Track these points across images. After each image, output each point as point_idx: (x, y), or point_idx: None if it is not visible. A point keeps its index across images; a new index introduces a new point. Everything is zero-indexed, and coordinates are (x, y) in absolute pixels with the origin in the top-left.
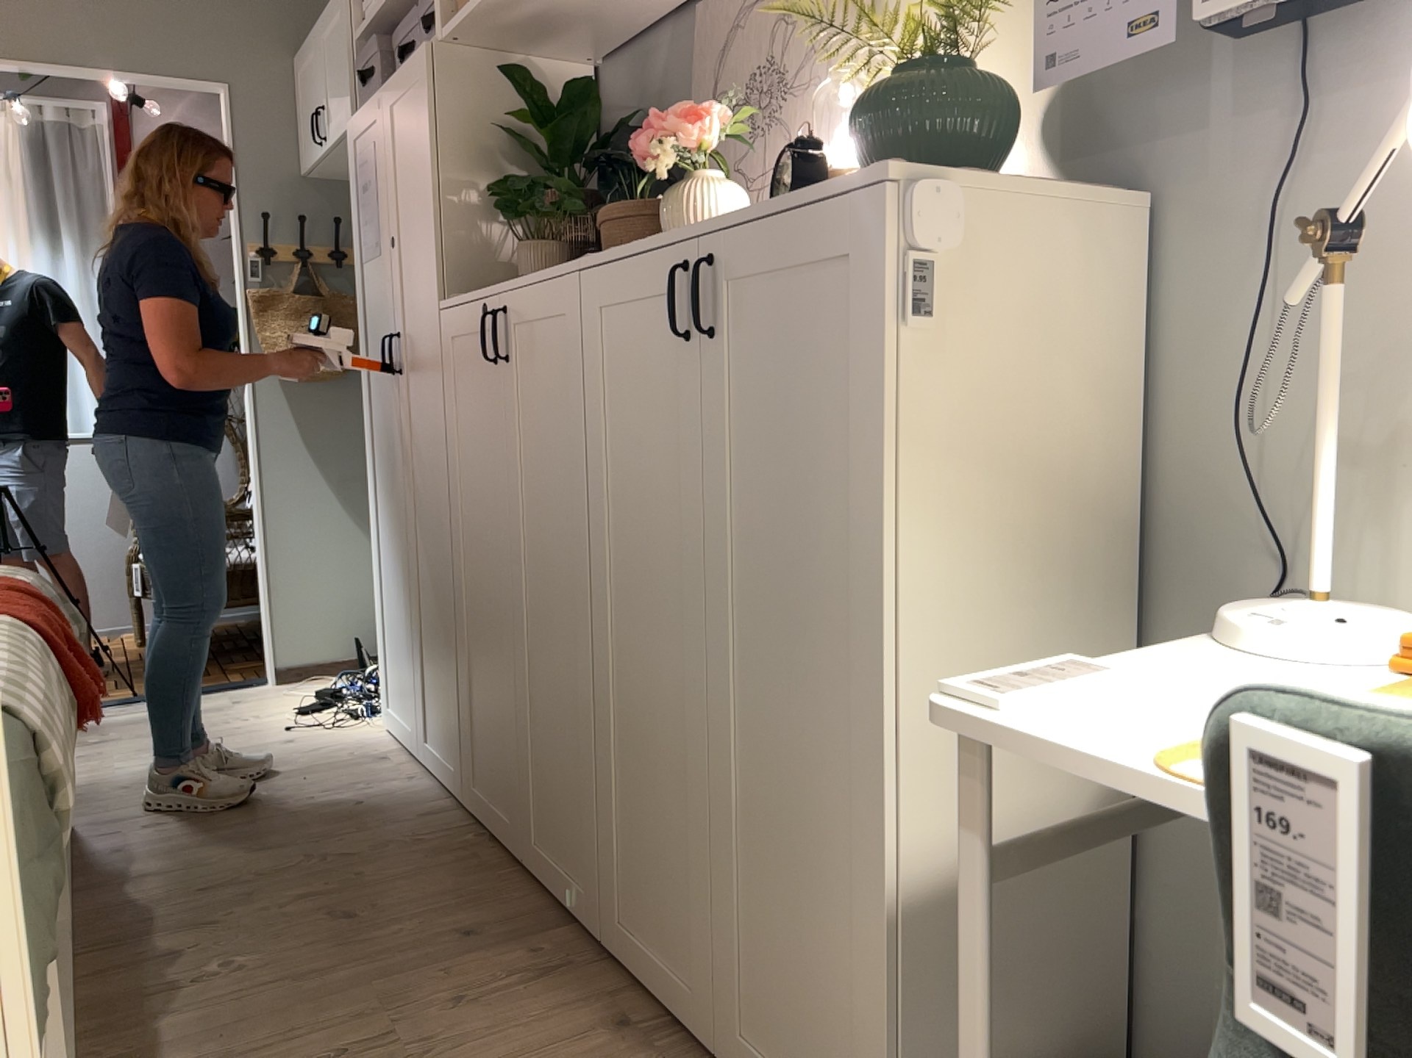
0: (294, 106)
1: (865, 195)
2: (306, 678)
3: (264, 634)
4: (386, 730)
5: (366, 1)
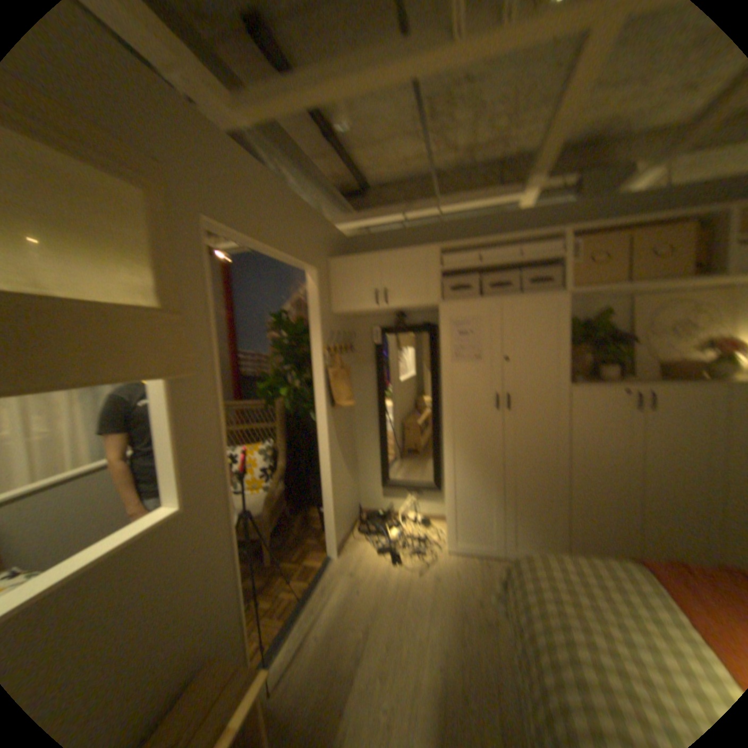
0: (327, 281)
1: None
2: (343, 548)
3: (325, 535)
4: (451, 554)
5: (440, 255)
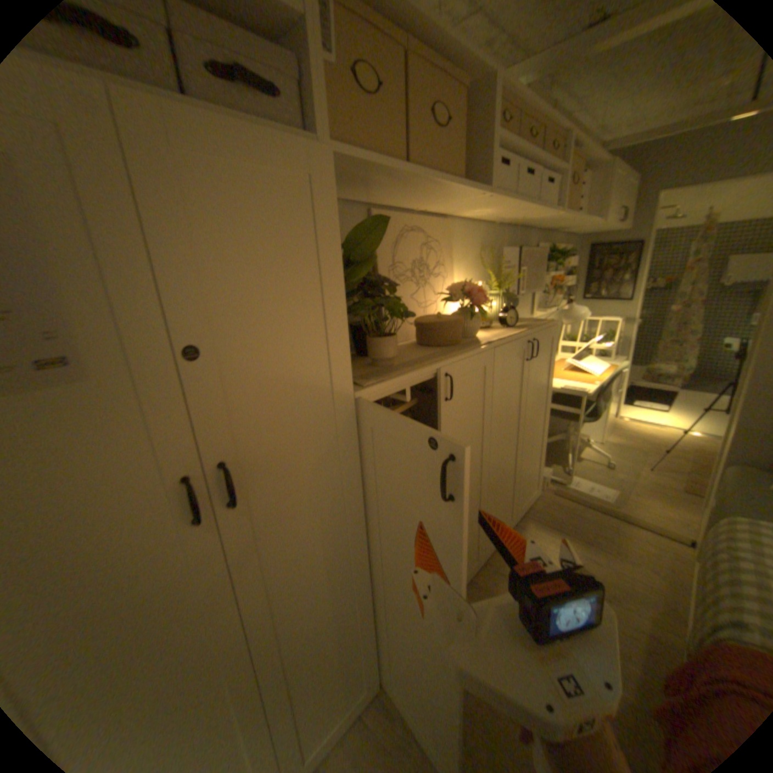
0: None
1: (555, 326)
2: None
3: None
4: None
5: None
